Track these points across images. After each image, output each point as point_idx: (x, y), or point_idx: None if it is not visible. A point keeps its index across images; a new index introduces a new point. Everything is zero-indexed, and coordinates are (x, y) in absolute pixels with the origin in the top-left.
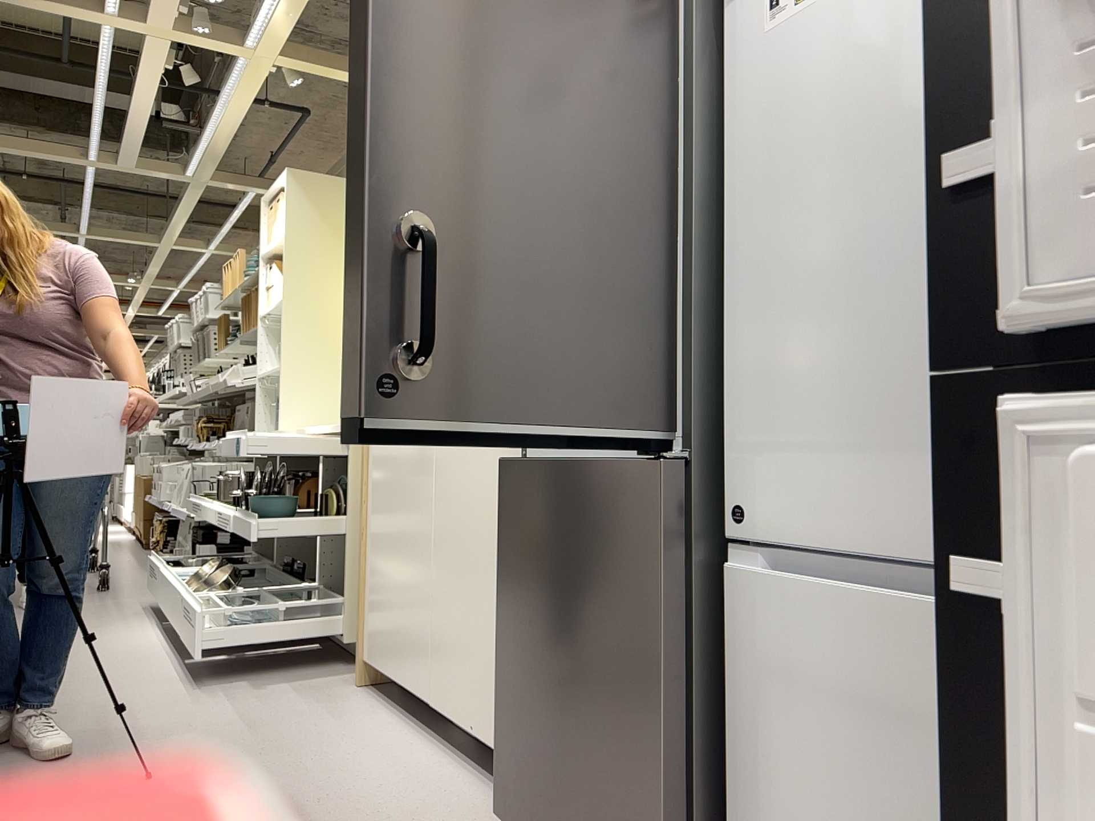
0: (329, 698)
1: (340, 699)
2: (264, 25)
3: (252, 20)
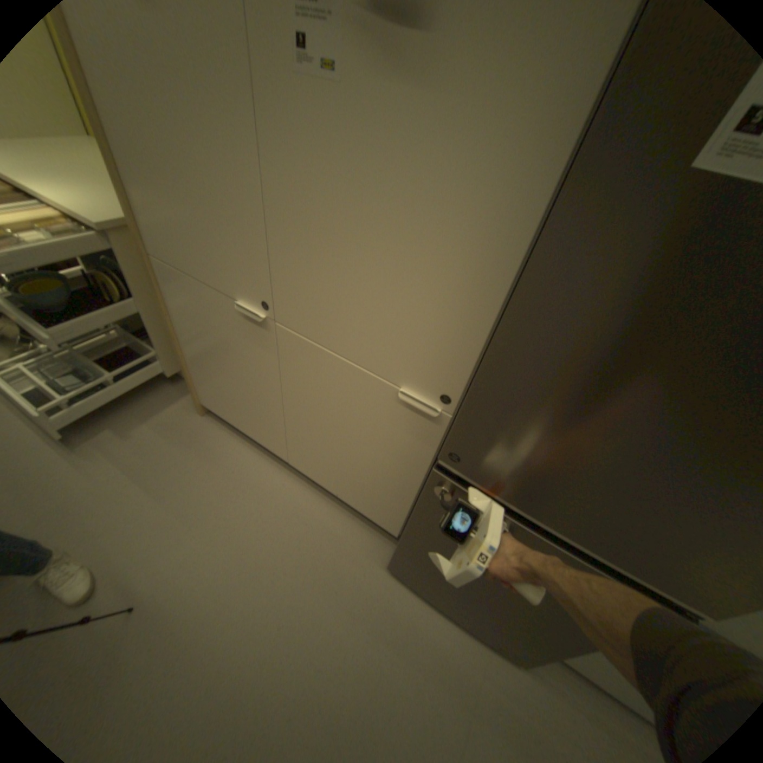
0: (190, 435)
1: (200, 437)
2: None
3: None
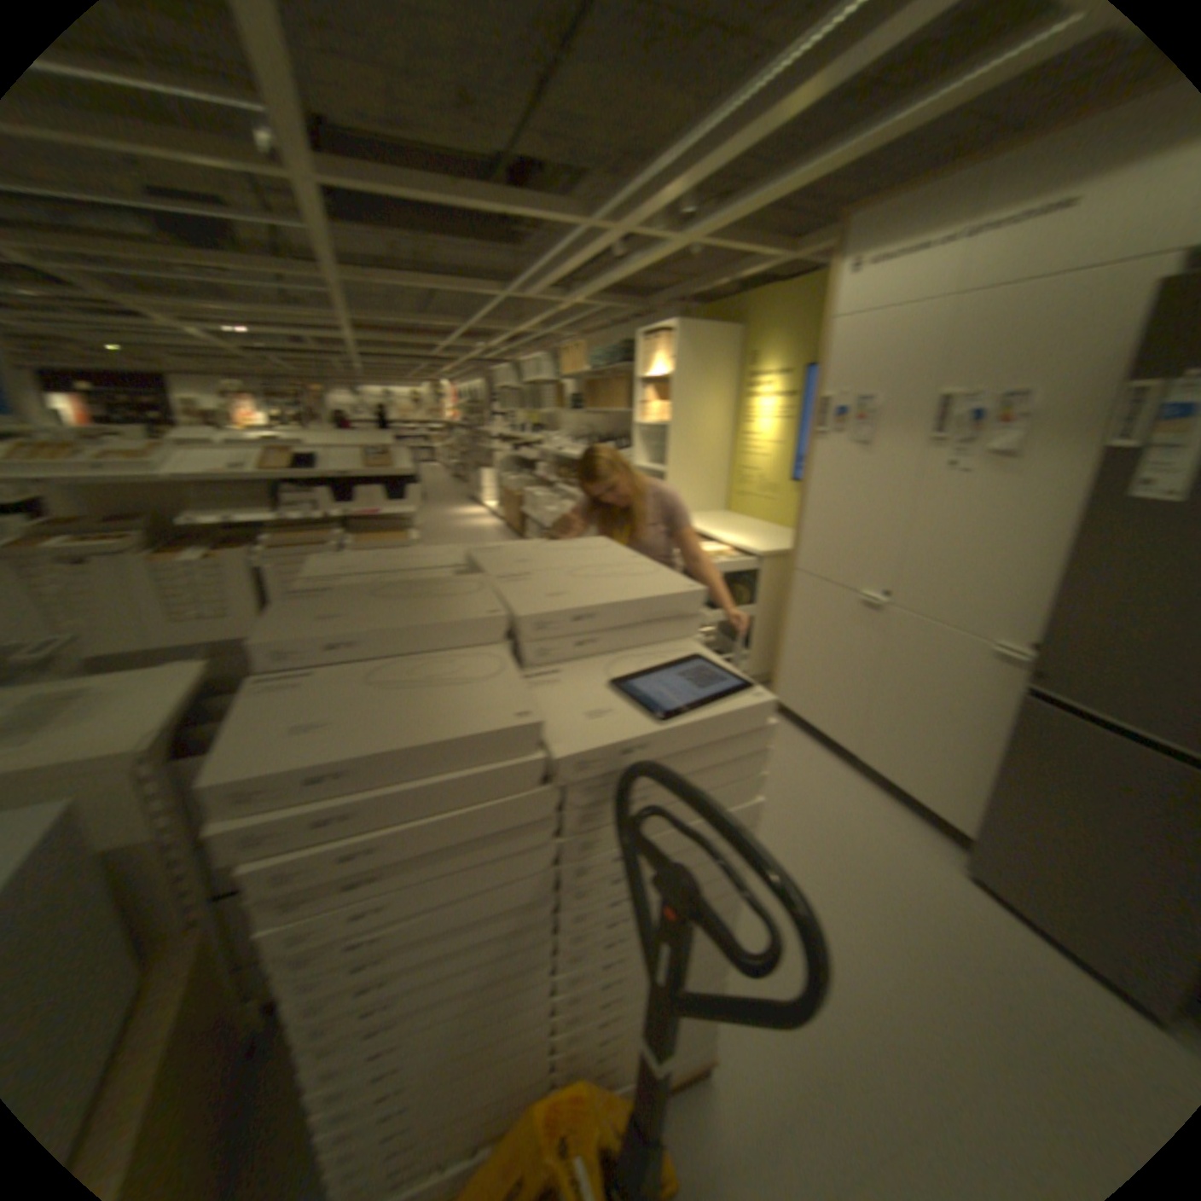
0: None
1: None
2: (705, 220)
3: (693, 214)
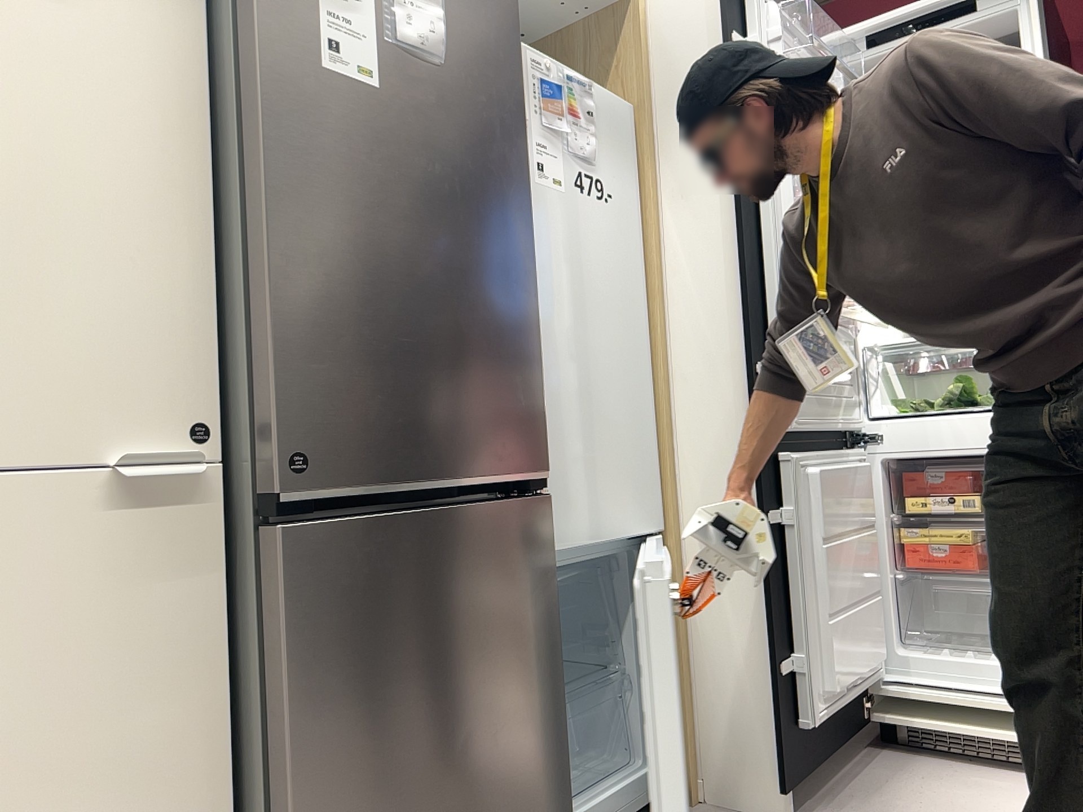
0: None
1: None
2: None
3: None
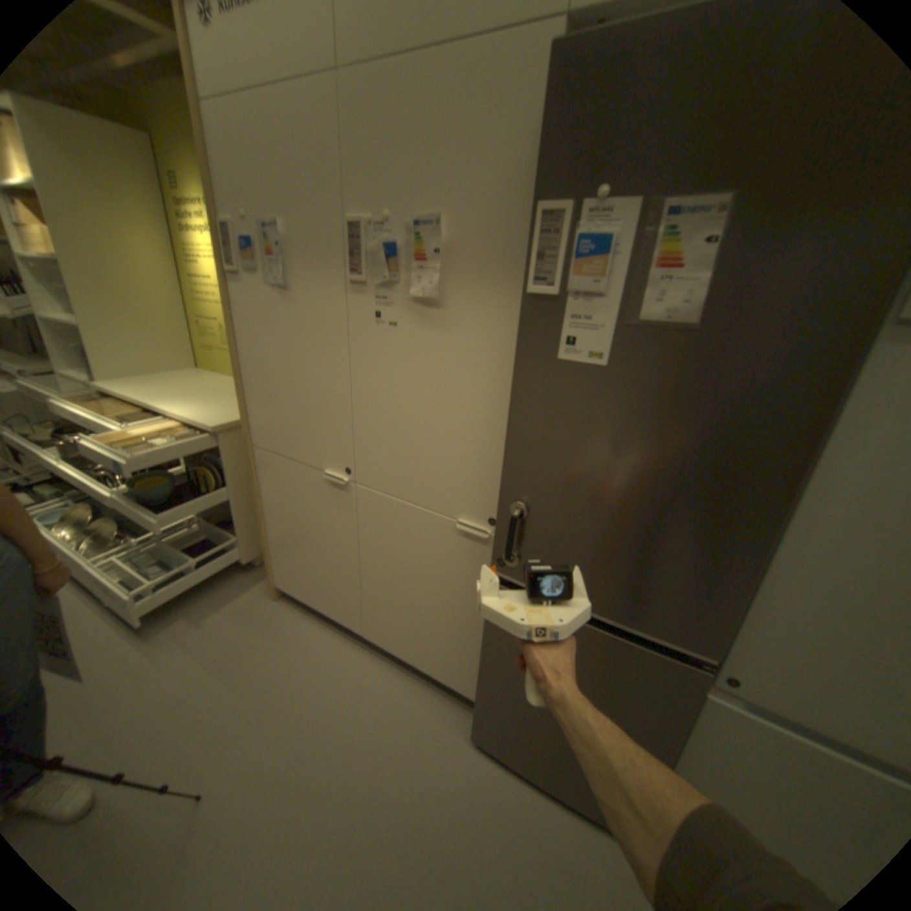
0: (262, 619)
1: (272, 620)
2: None
3: None
